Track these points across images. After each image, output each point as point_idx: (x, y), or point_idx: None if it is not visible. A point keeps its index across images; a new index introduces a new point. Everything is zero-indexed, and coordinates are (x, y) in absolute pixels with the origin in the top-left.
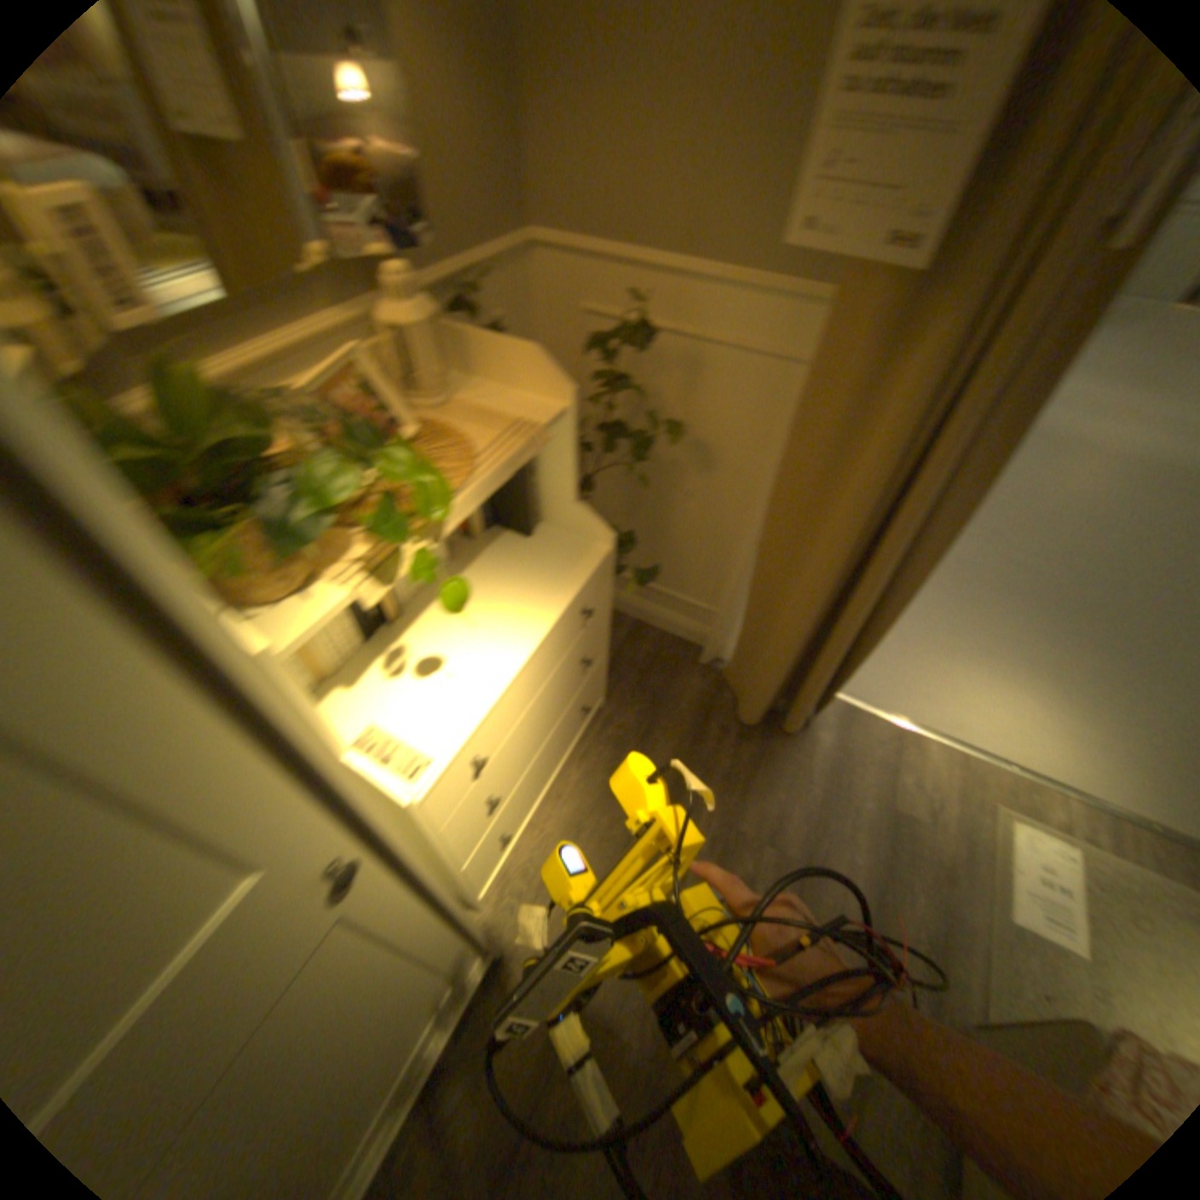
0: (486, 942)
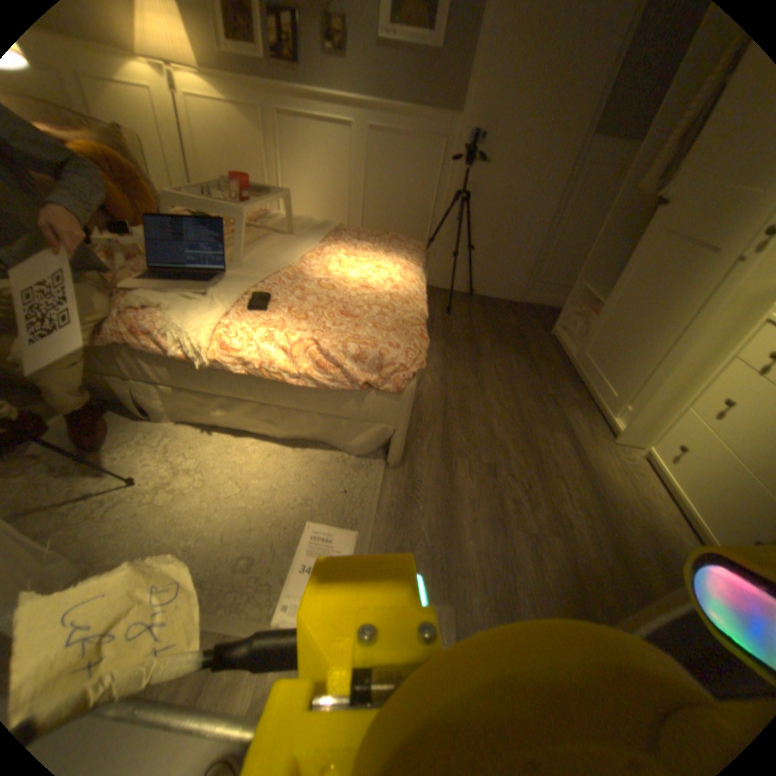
0: (630, 434)
